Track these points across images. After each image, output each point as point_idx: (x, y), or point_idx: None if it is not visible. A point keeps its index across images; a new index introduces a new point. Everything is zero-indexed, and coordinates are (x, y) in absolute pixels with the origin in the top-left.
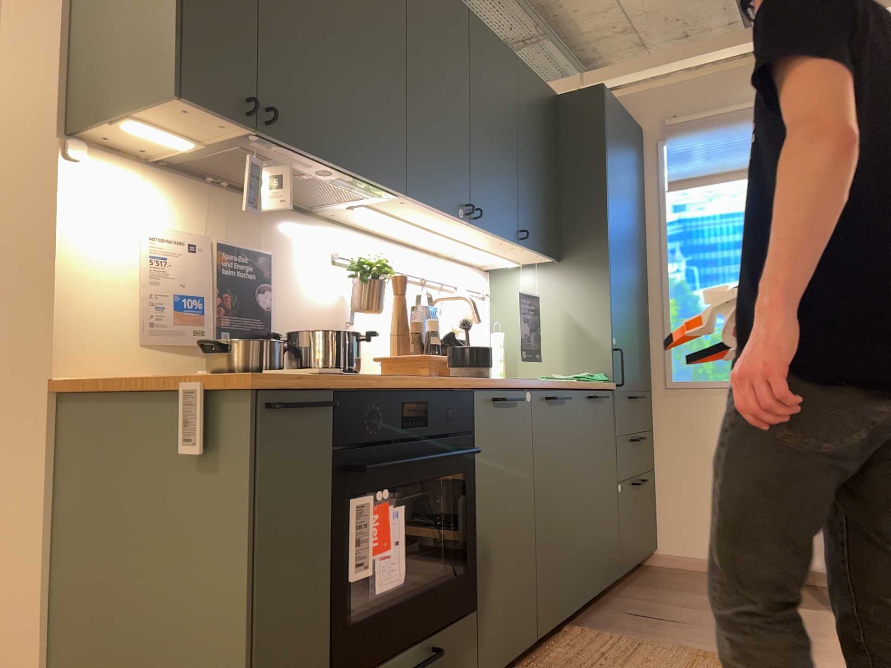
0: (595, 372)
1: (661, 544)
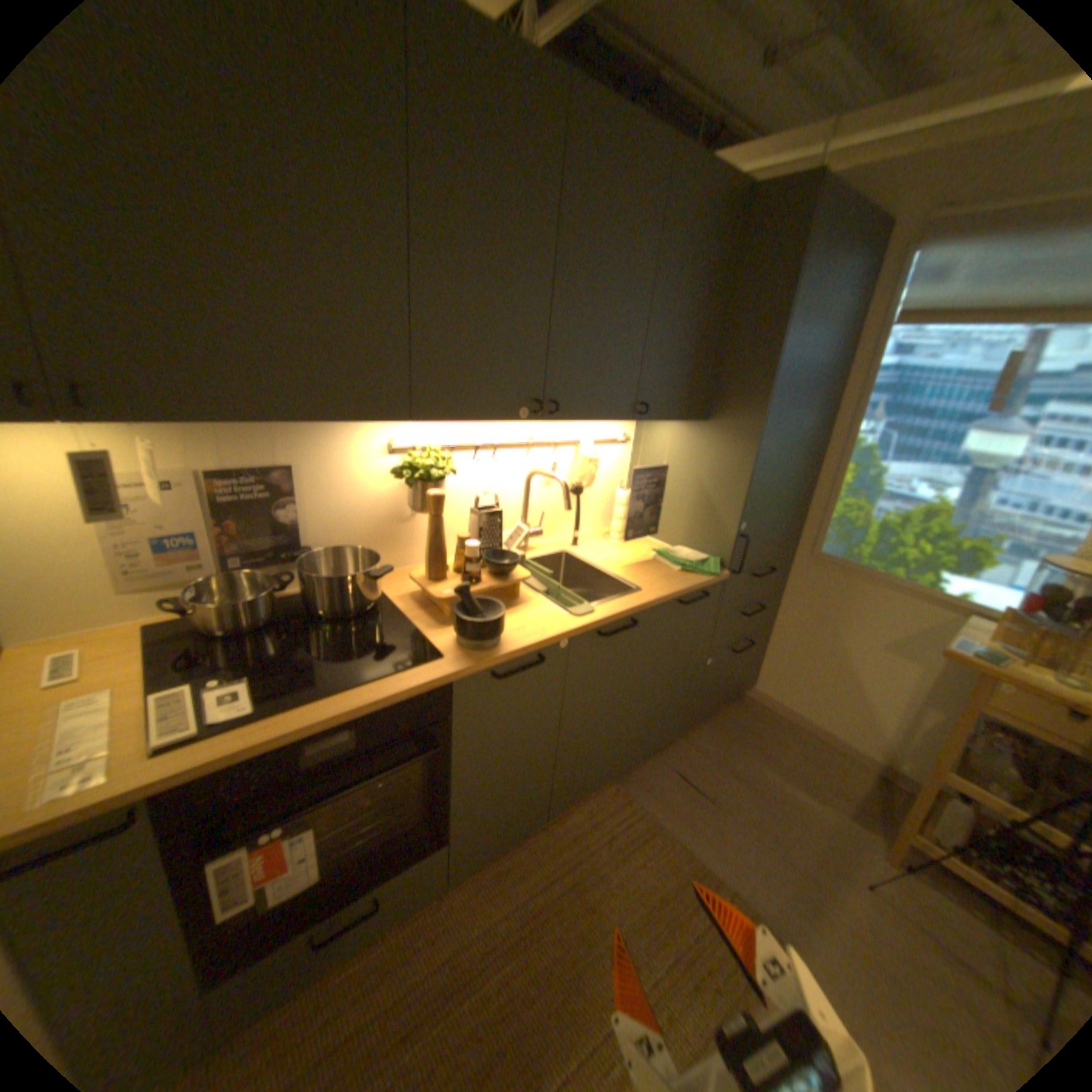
0: (712, 555)
1: (759, 684)
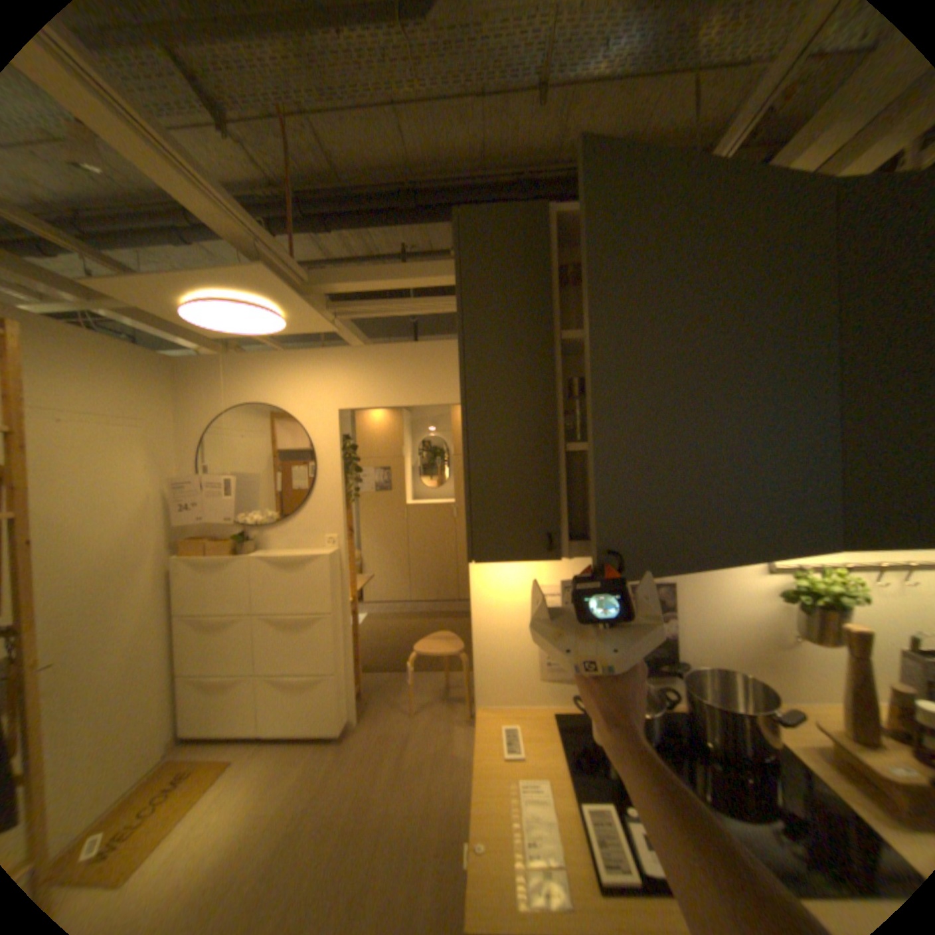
0: None
1: None
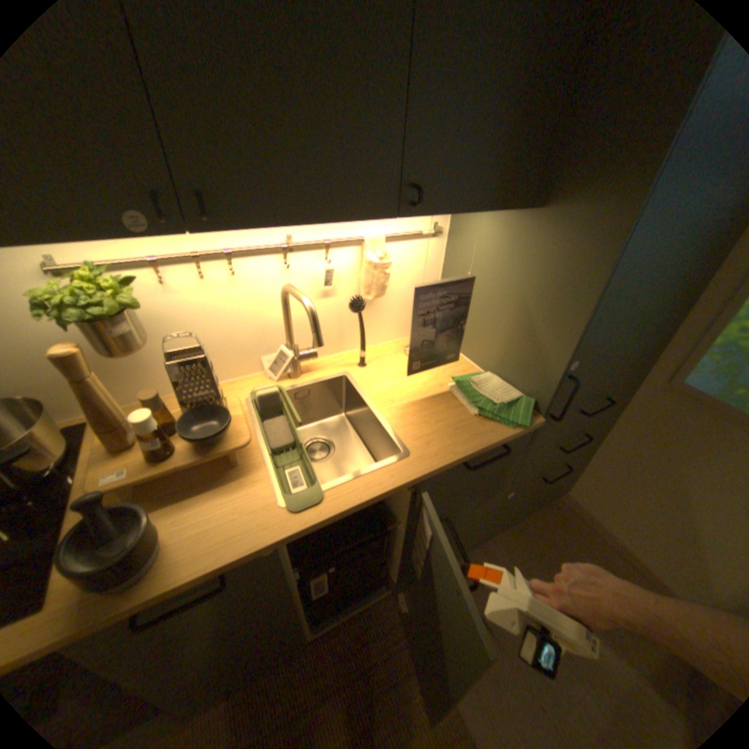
0: (529, 392)
1: (575, 492)
